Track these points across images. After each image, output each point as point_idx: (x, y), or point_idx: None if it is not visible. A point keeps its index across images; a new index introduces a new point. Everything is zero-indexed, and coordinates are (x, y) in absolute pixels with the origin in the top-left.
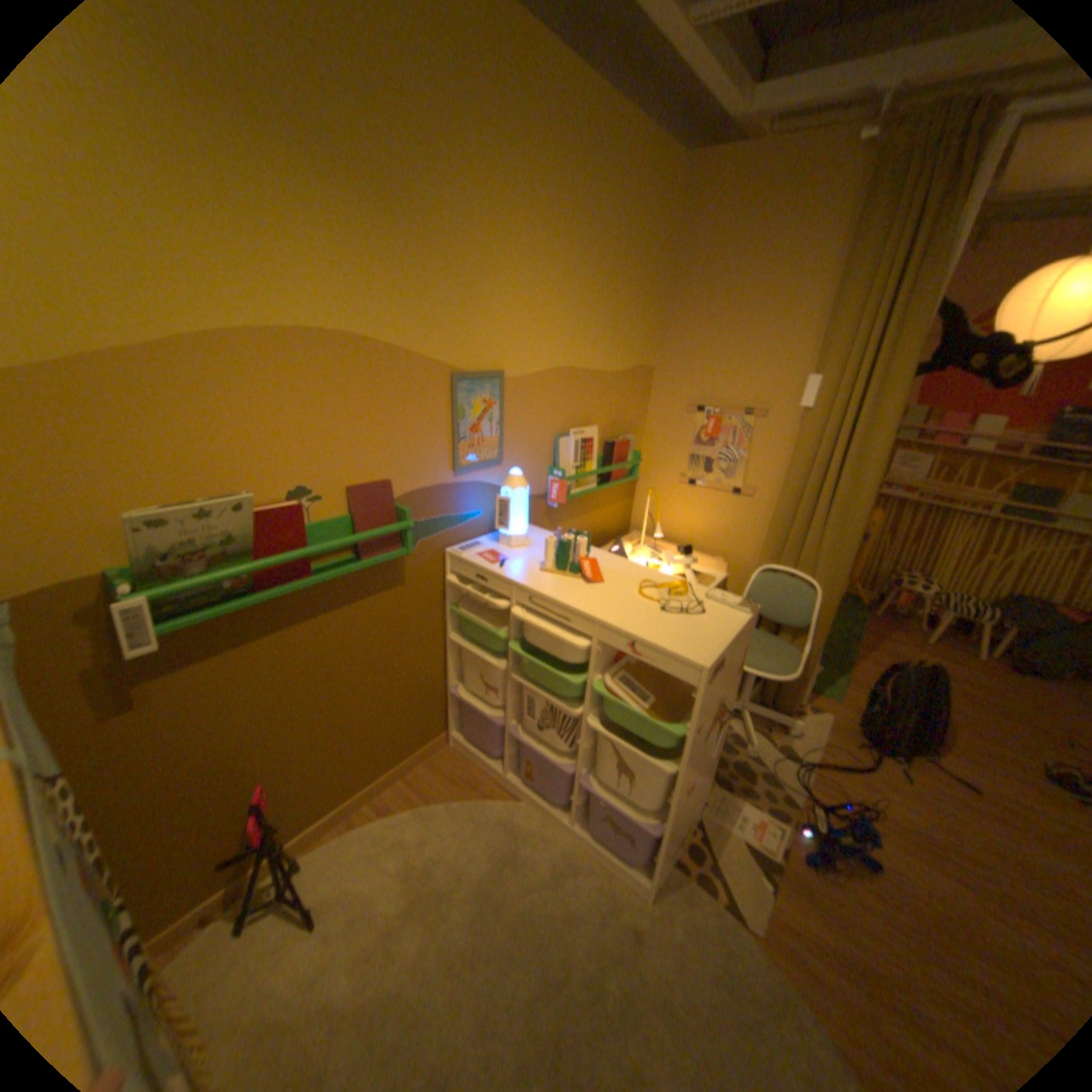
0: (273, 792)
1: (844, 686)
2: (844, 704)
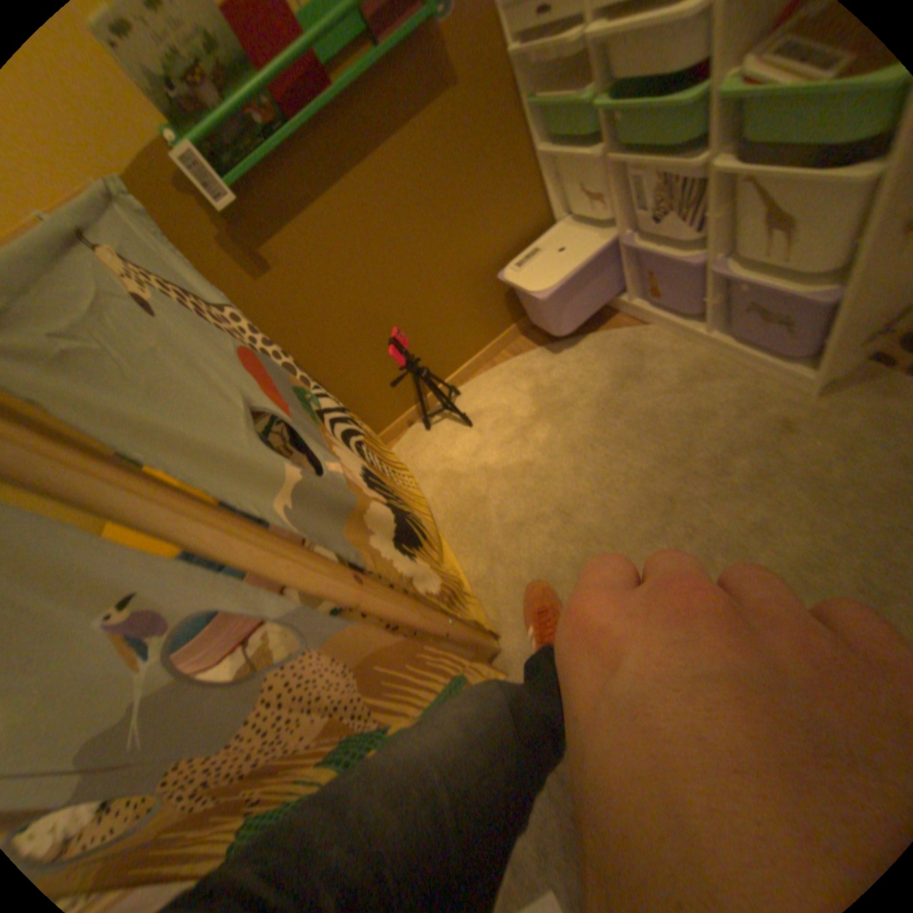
0: (415, 337)
1: None
2: None
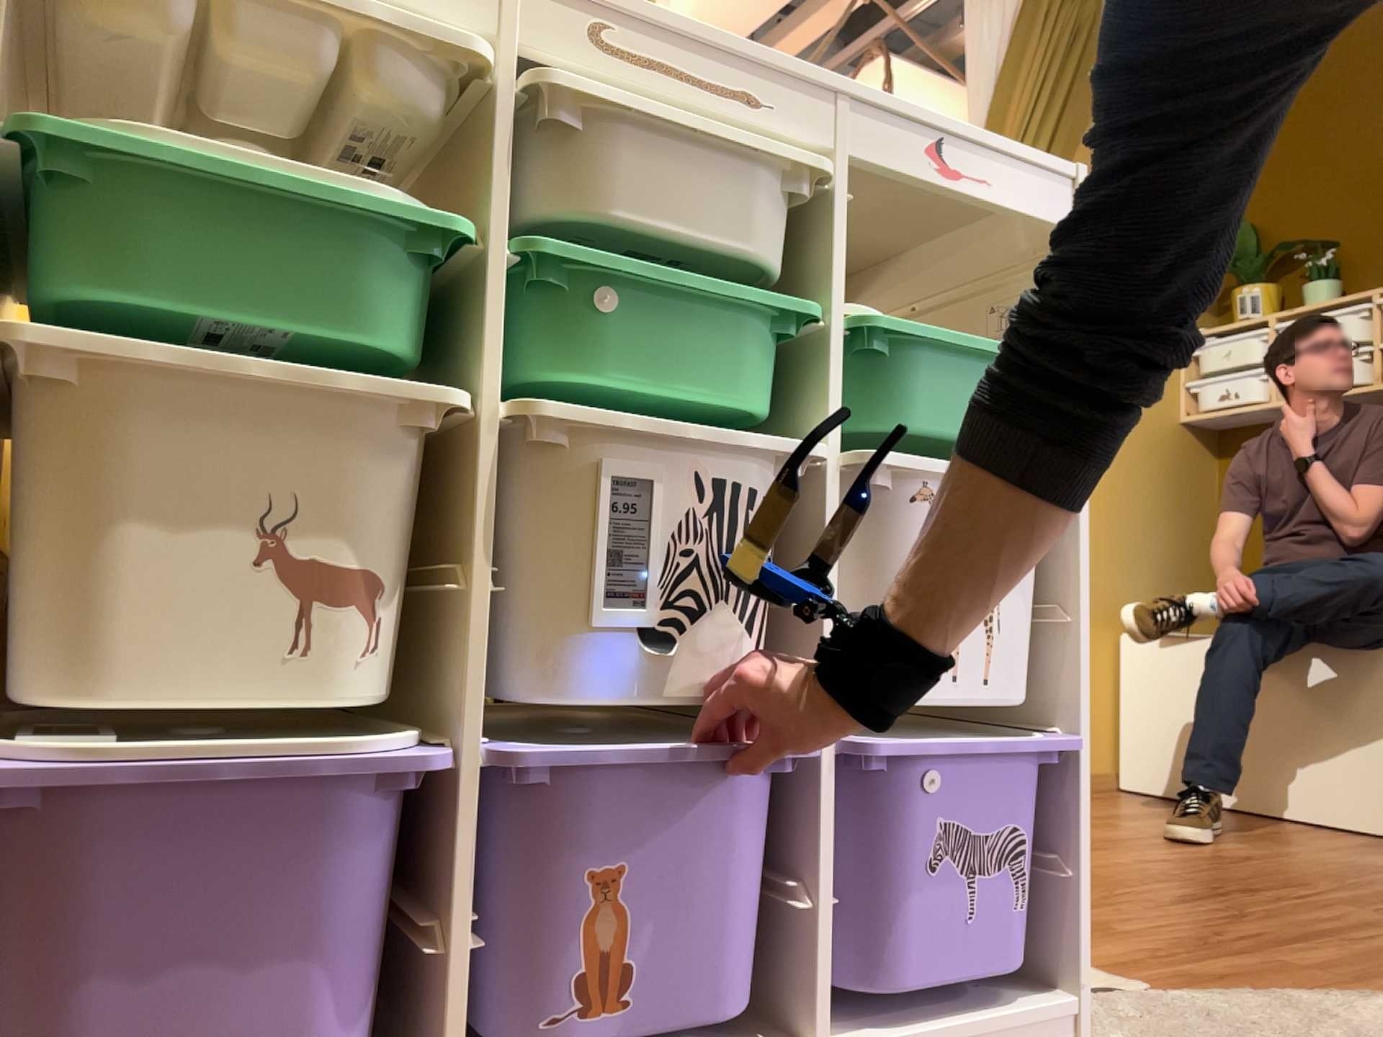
0: None
1: None
2: None
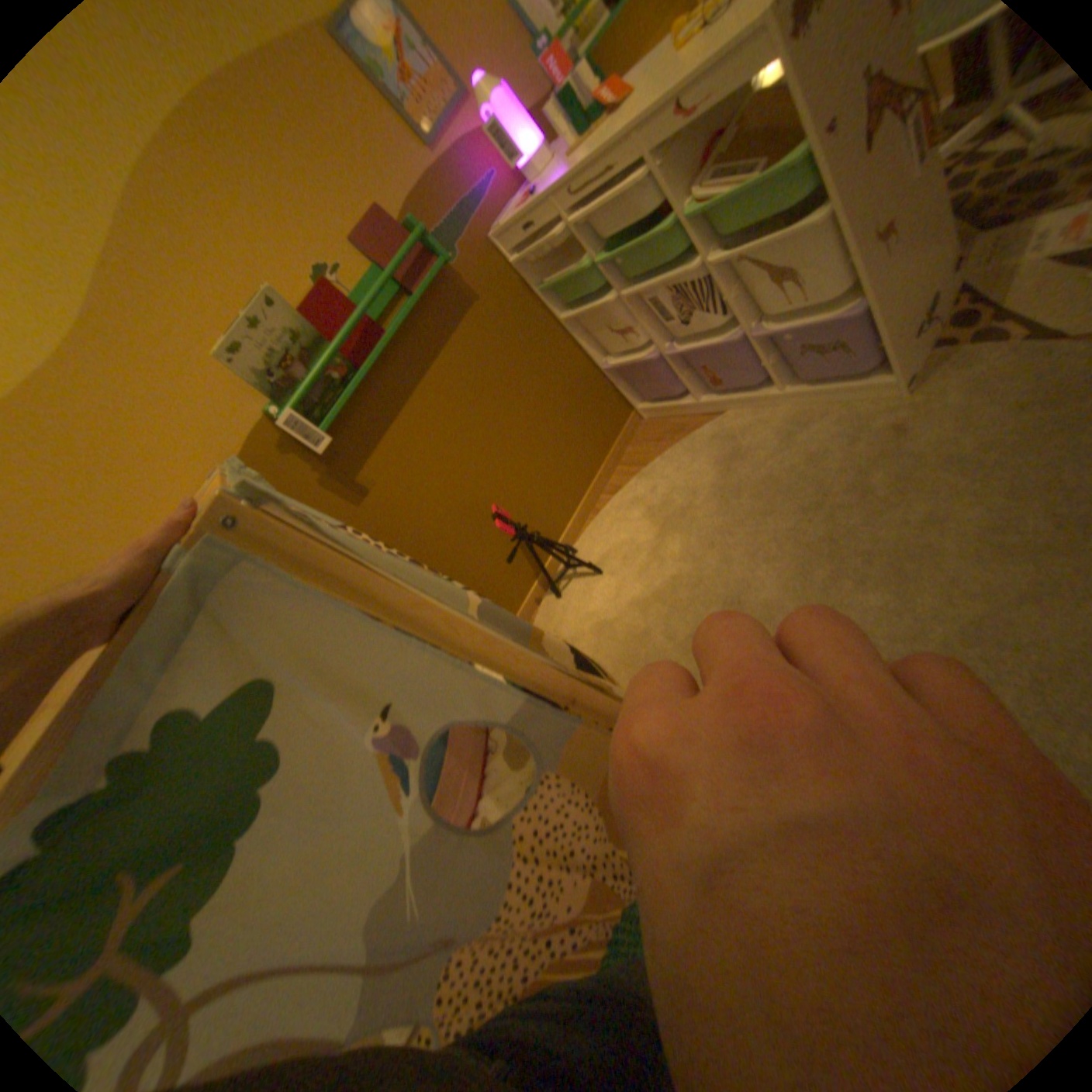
0: (515, 512)
1: None
2: None
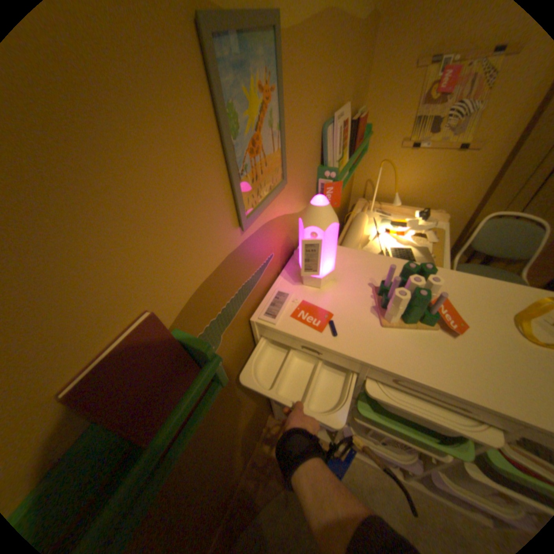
0: None
1: None
2: None
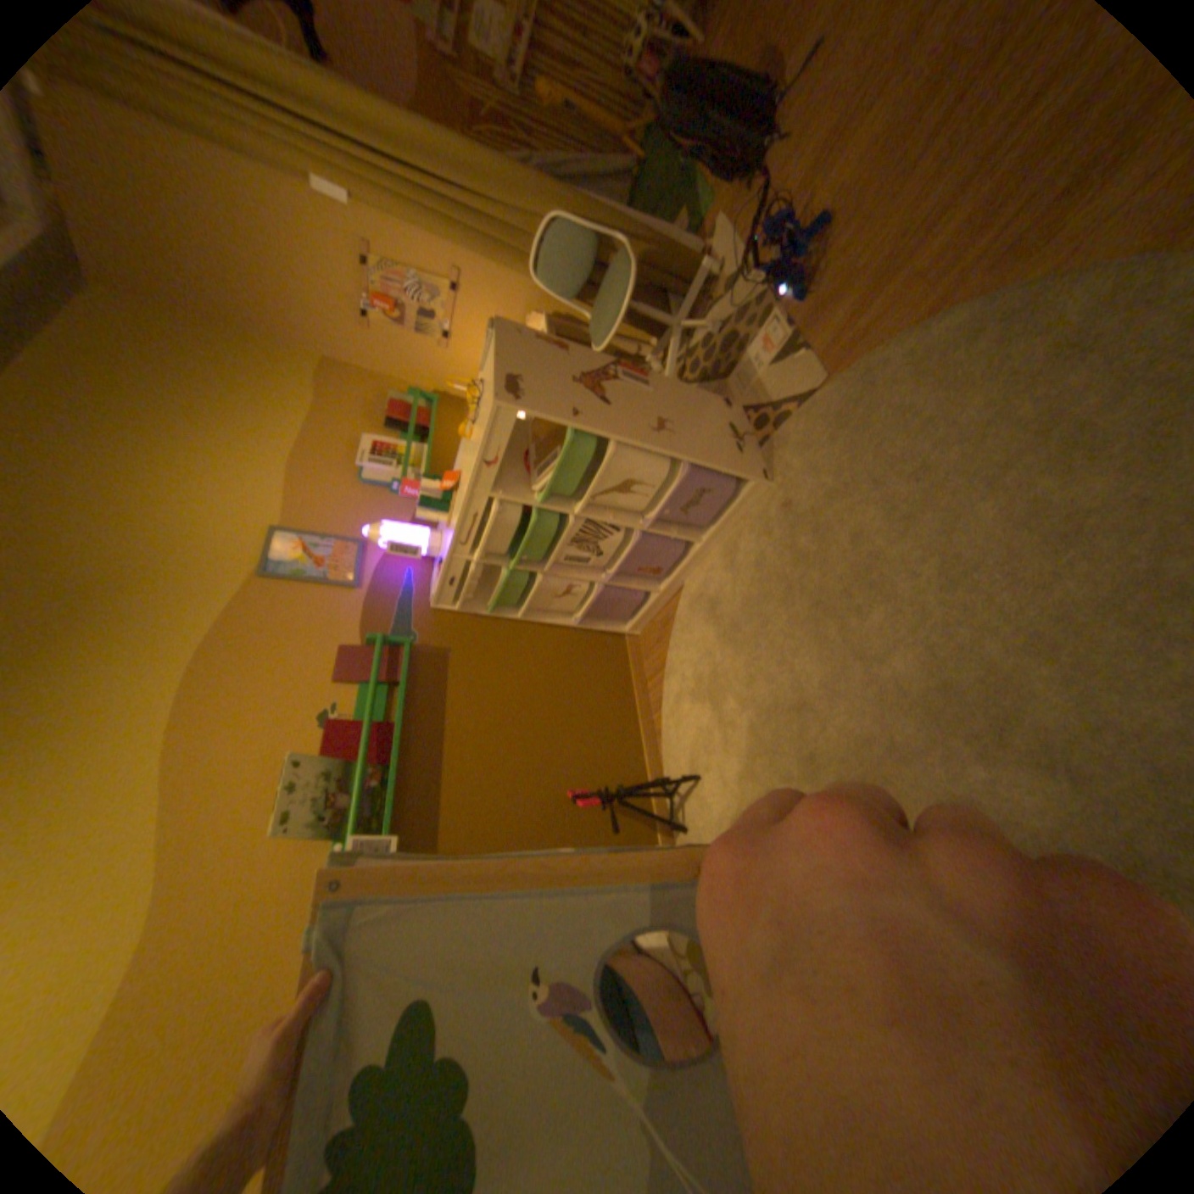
0: (593, 785)
1: (704, 184)
2: (717, 190)
